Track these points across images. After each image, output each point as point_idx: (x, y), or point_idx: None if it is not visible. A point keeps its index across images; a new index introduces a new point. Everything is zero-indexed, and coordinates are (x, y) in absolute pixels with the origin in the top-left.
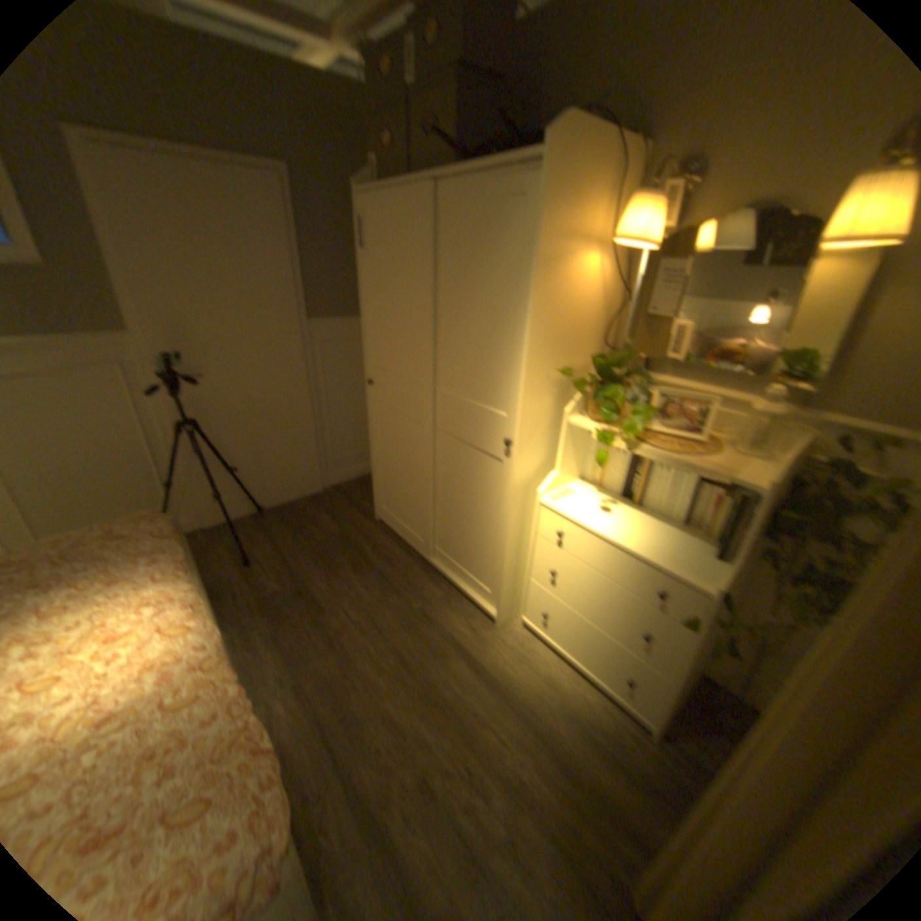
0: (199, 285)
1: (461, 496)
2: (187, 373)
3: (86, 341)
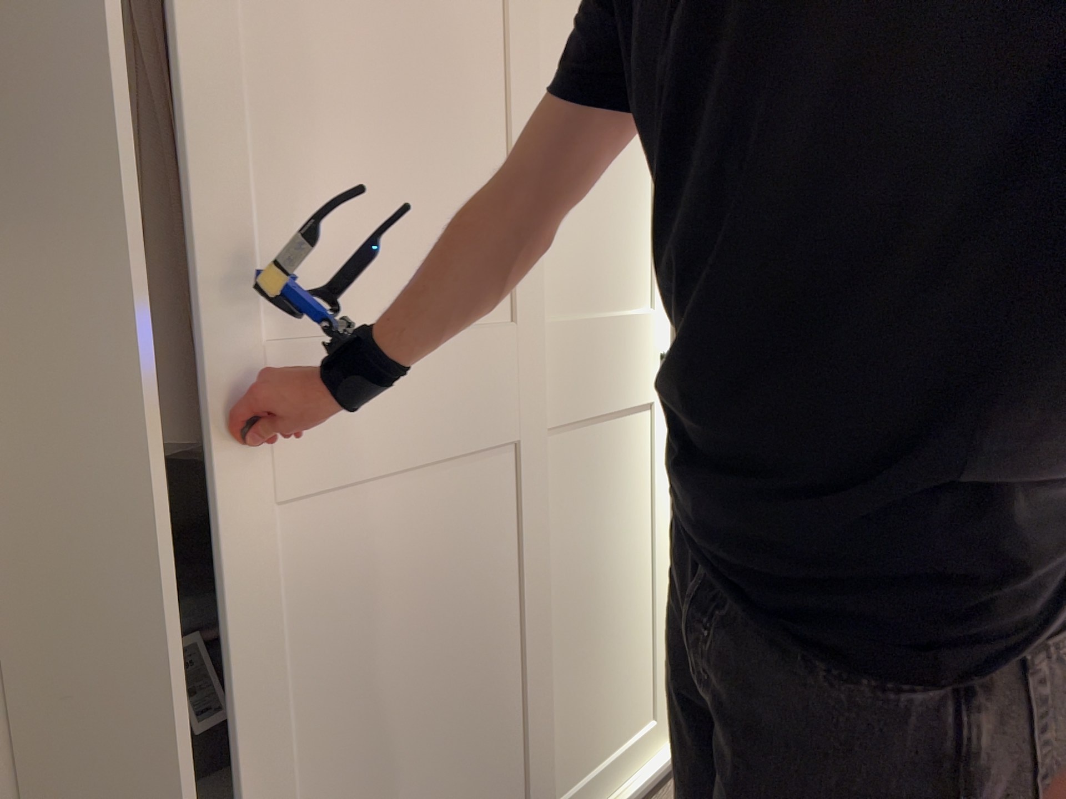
0: None
1: (589, 569)
2: None
3: None
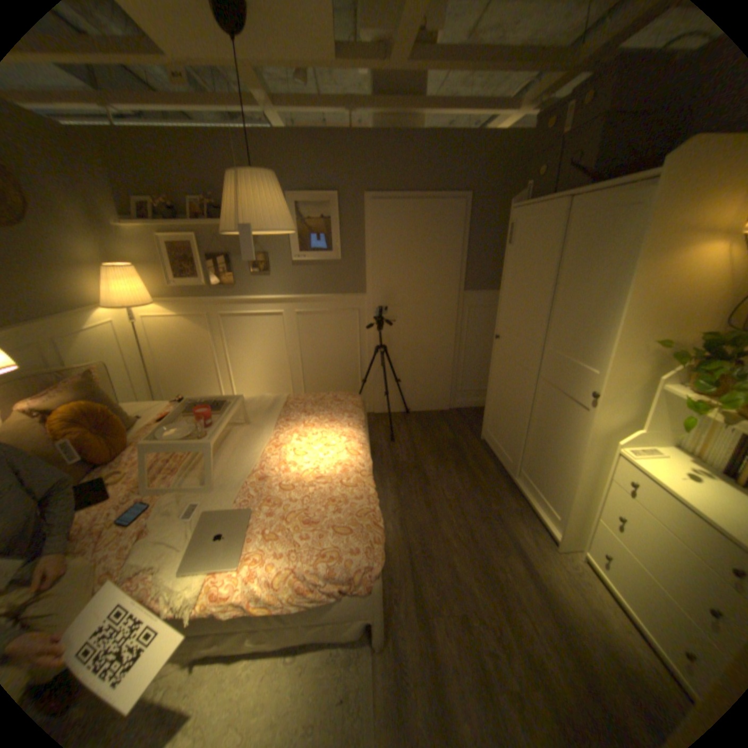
0: (407, 271)
1: (551, 435)
2: (389, 321)
3: (349, 300)
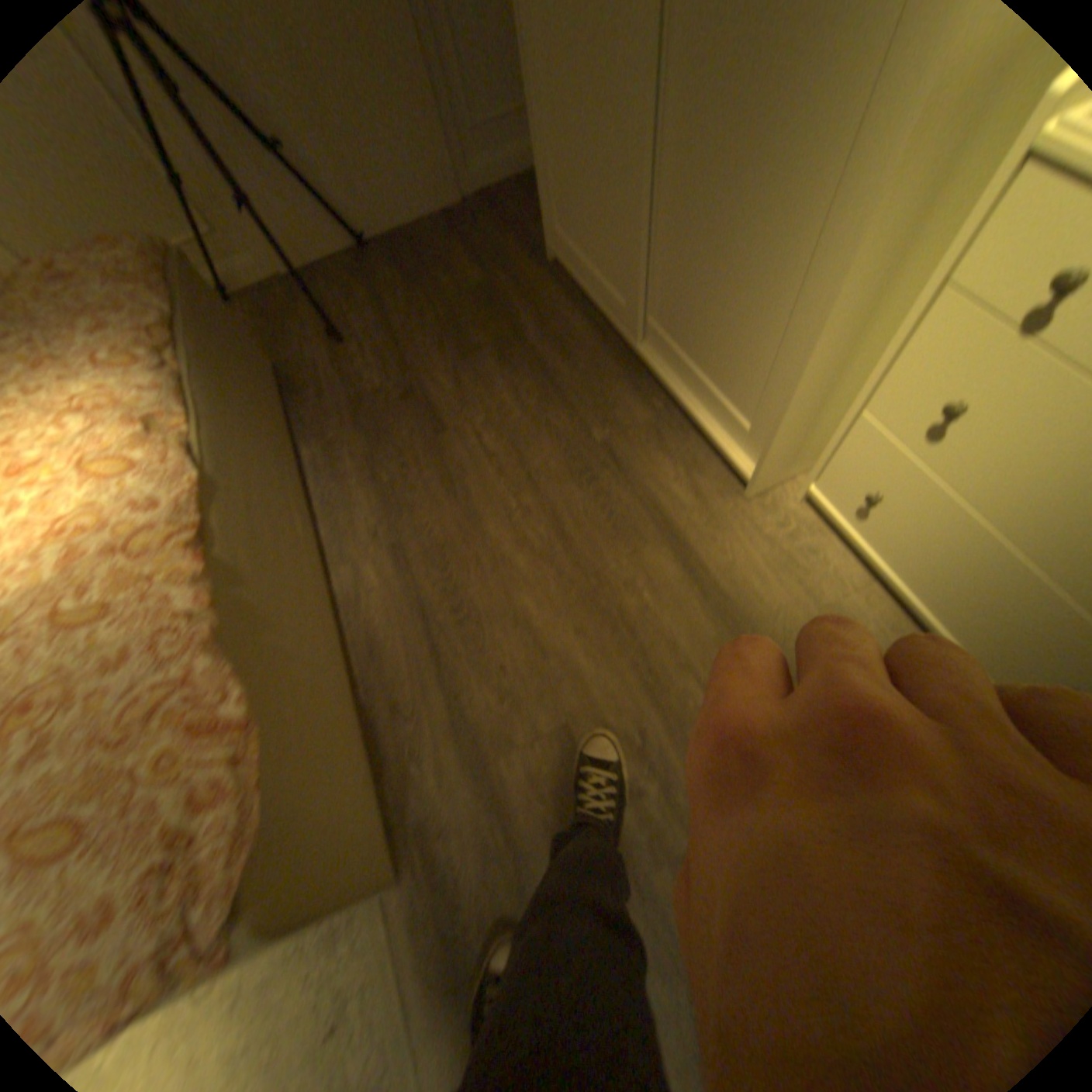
0: None
1: (722, 175)
2: None
3: None
